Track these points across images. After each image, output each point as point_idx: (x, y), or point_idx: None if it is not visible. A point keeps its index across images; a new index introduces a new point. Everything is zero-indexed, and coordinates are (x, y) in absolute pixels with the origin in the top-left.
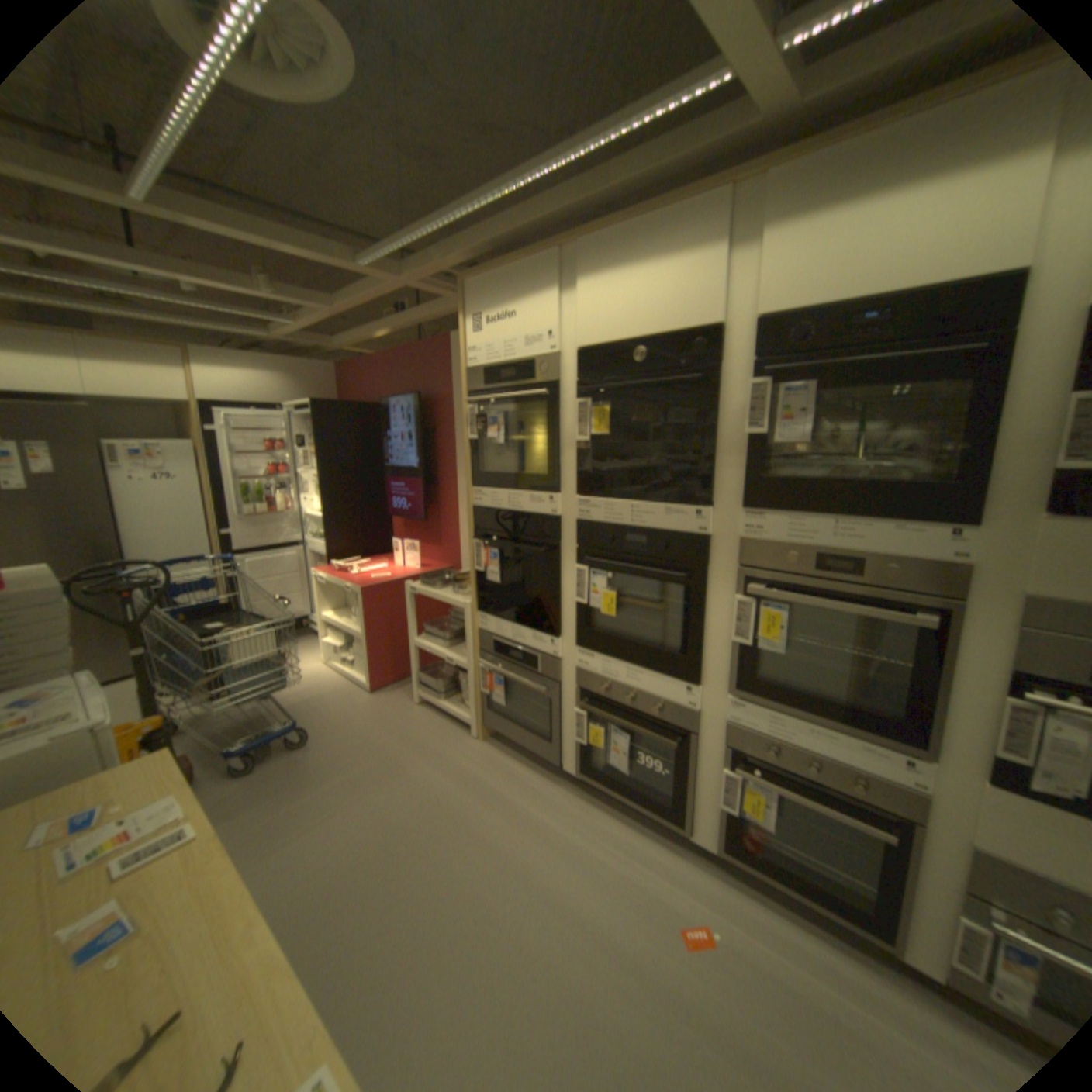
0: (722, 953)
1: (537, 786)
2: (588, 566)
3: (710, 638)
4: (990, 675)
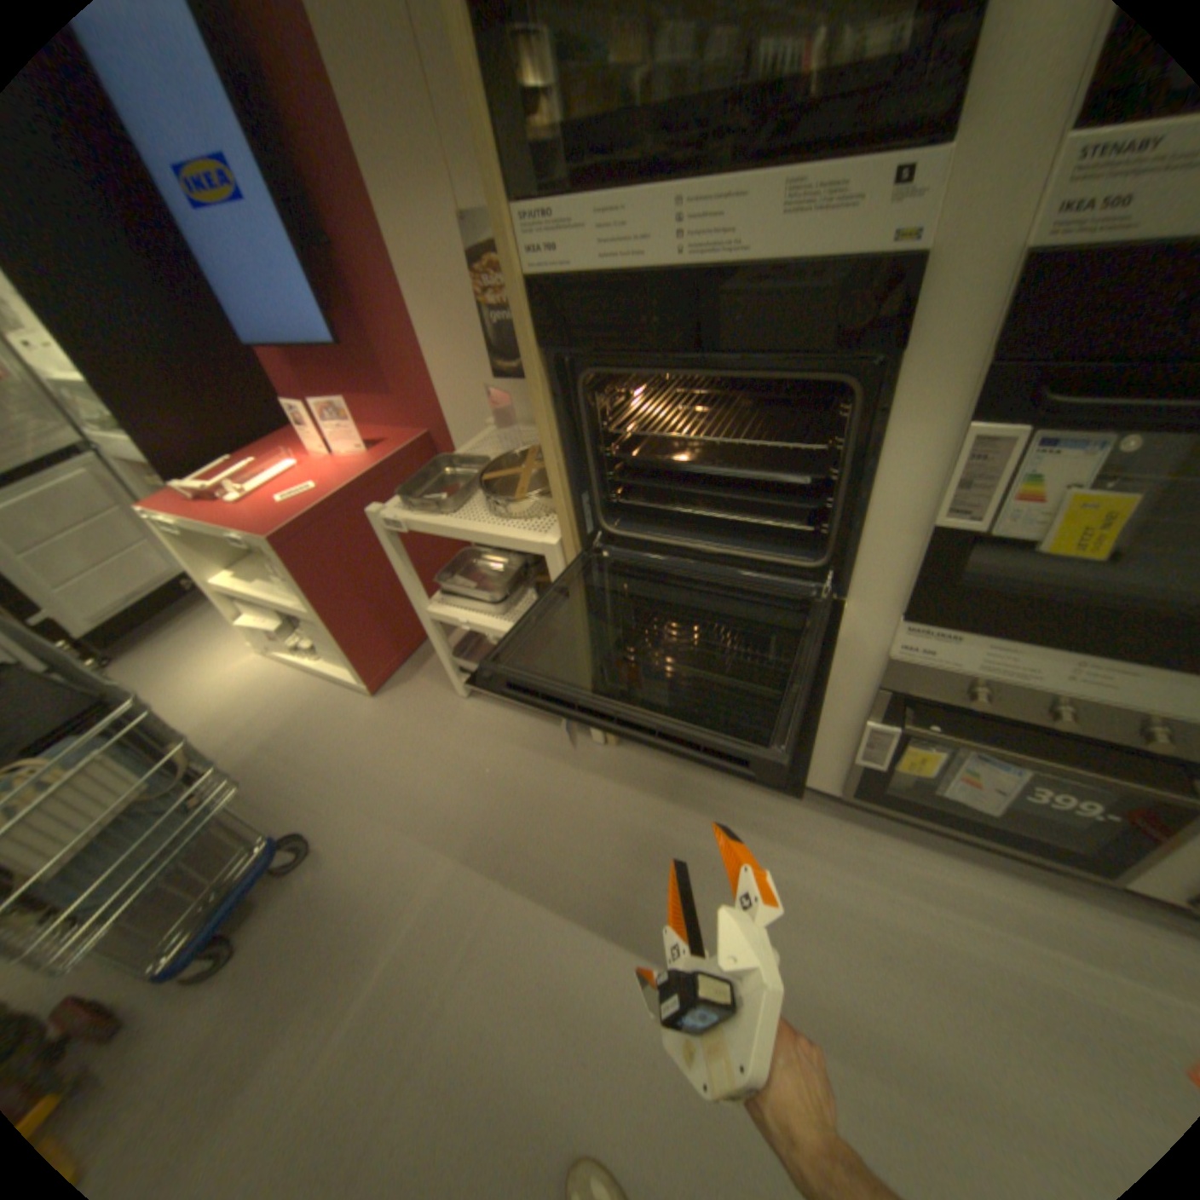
0: None
1: (755, 809)
2: (1032, 412)
3: None
4: None
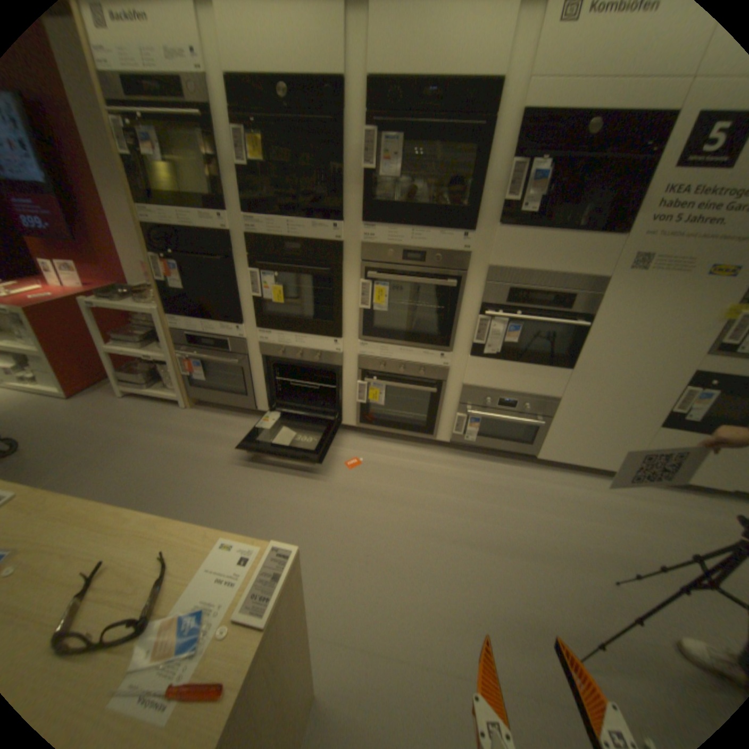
0: (363, 465)
1: (240, 424)
2: (258, 269)
3: (345, 309)
4: (472, 307)
